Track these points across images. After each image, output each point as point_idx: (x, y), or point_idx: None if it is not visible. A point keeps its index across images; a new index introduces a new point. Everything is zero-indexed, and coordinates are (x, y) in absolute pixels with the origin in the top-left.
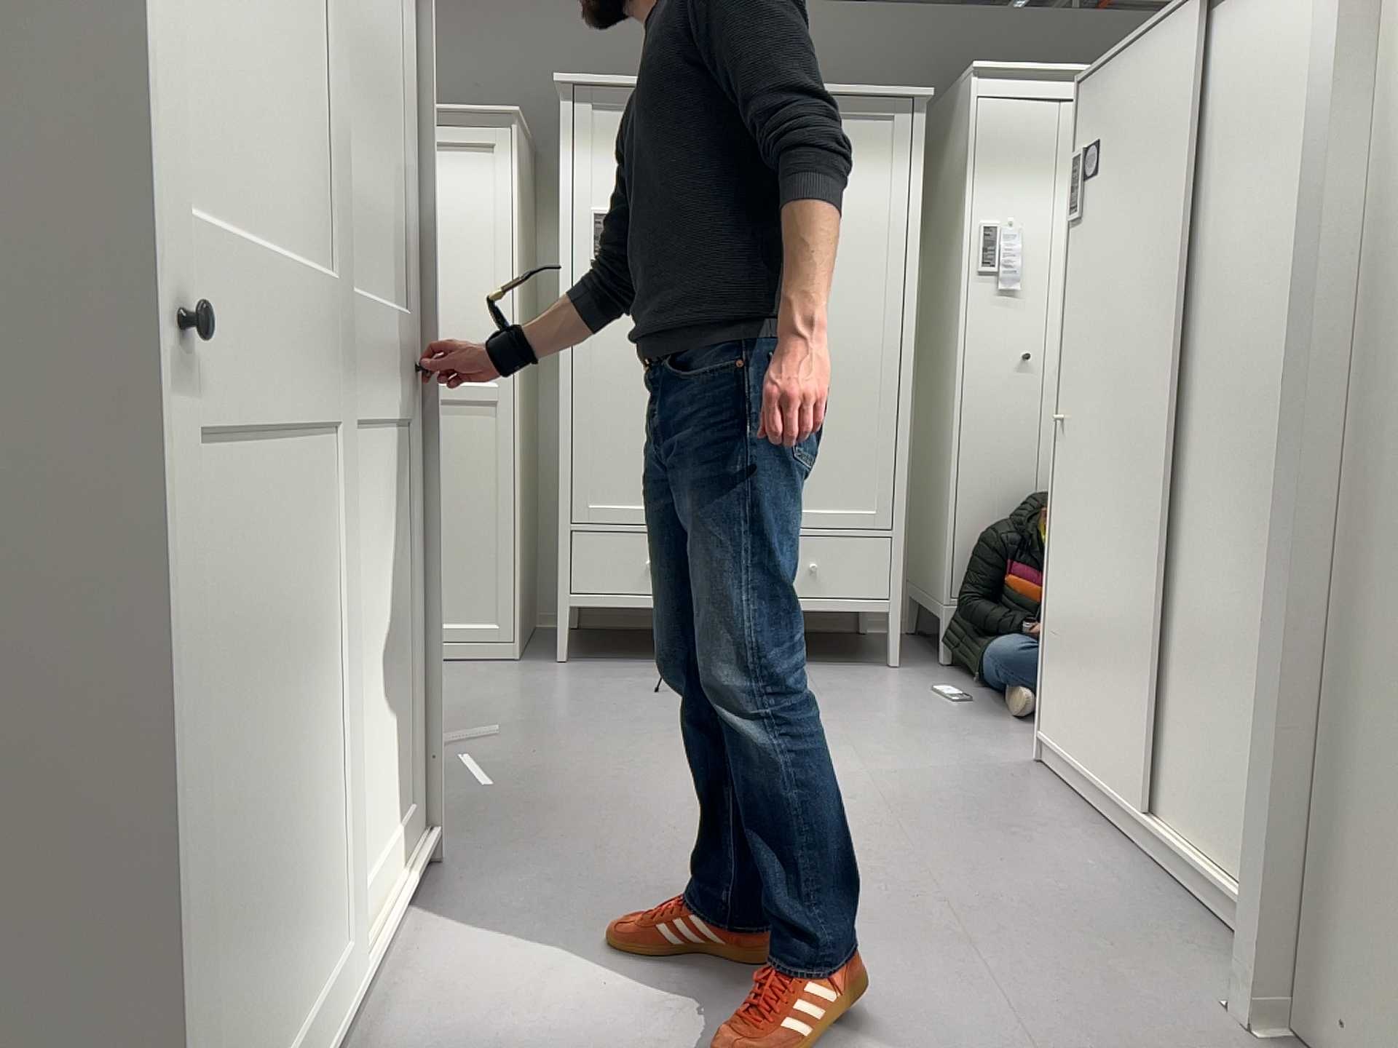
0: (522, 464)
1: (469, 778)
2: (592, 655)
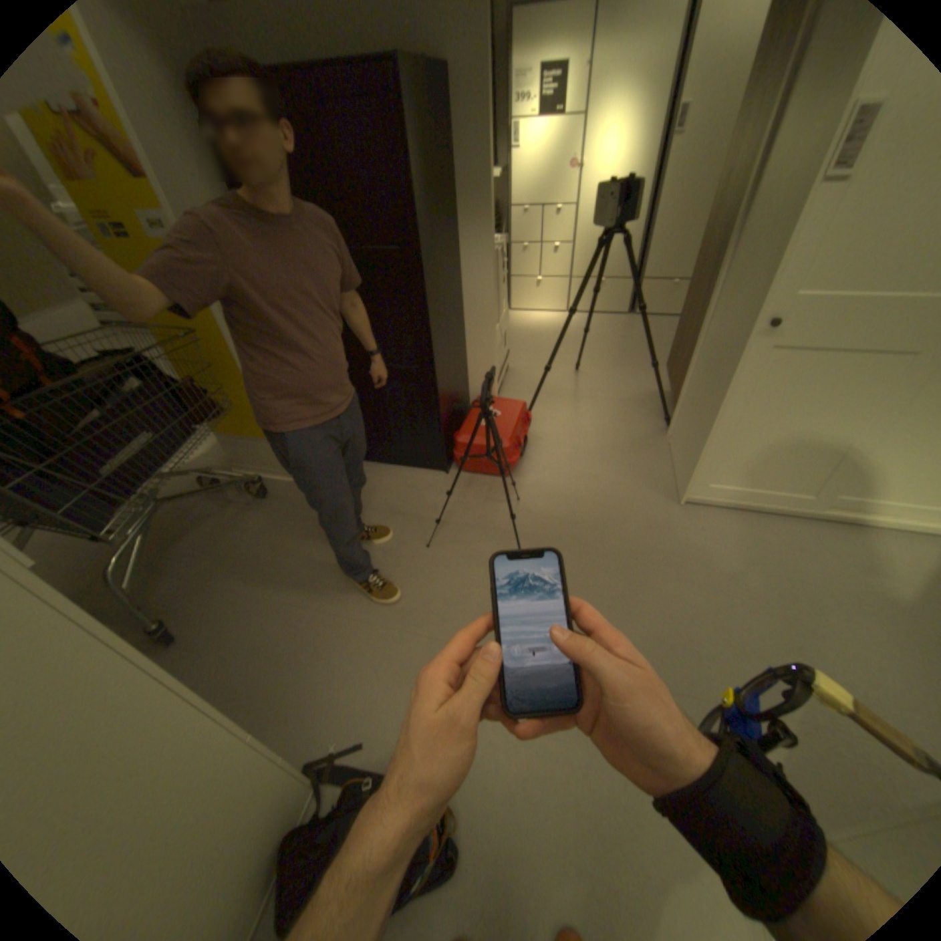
0: None
1: None
2: None
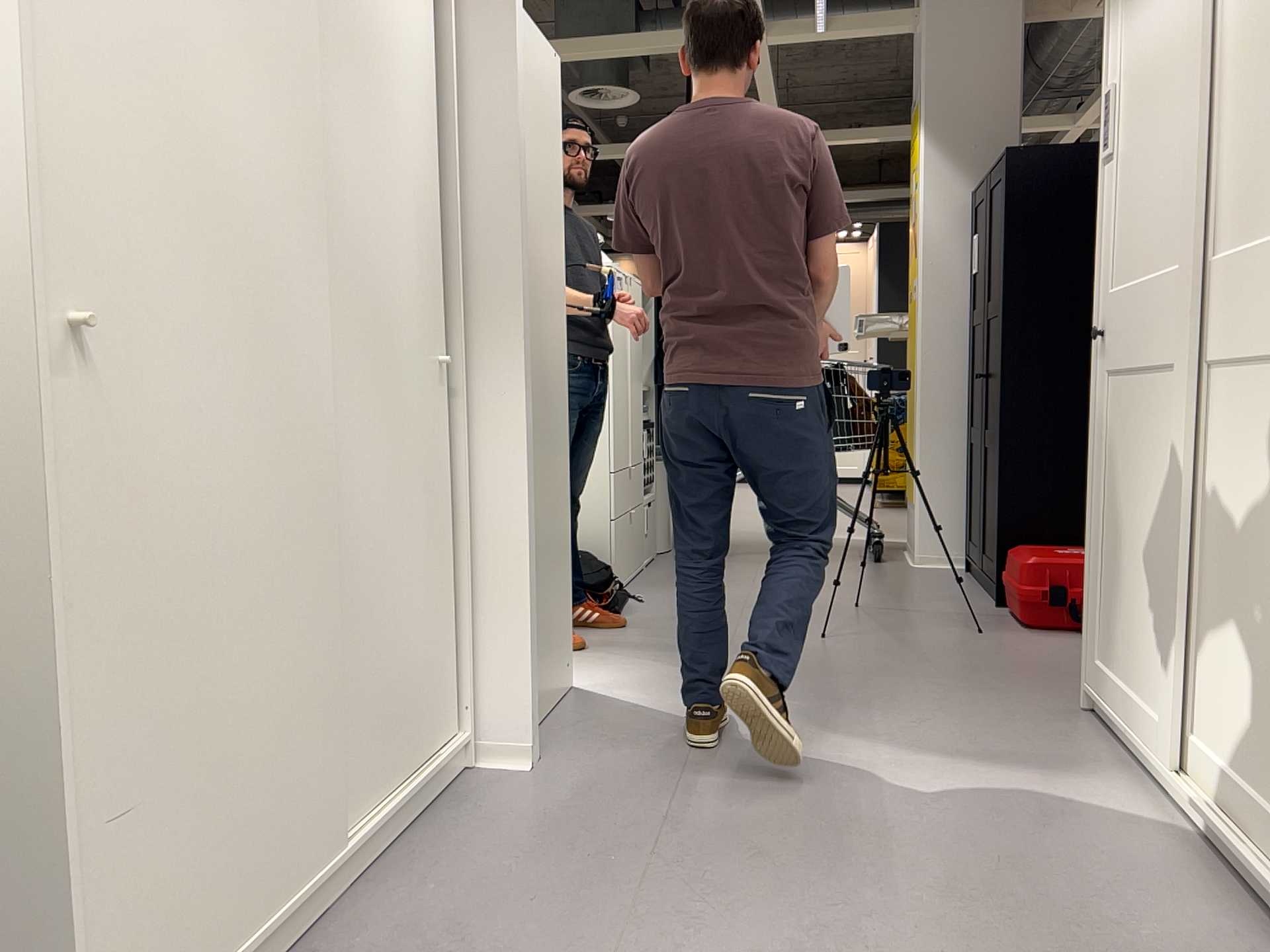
0: None
1: None
2: None
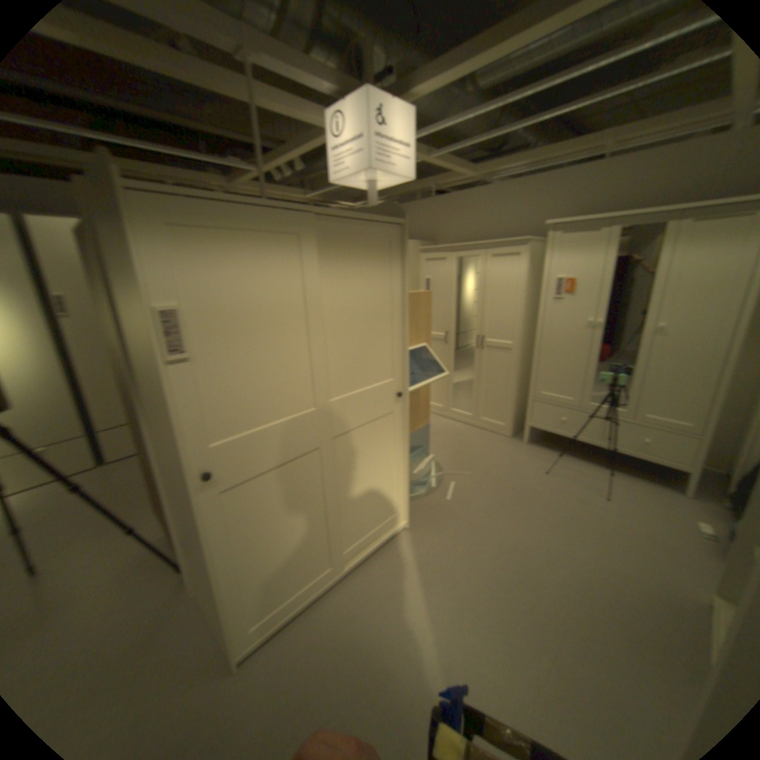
0: (521, 372)
1: (449, 493)
2: (541, 444)
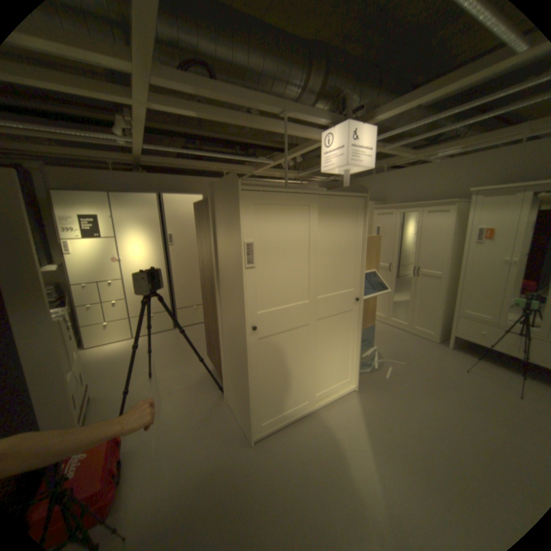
0: (448, 295)
1: (386, 374)
2: (464, 351)
